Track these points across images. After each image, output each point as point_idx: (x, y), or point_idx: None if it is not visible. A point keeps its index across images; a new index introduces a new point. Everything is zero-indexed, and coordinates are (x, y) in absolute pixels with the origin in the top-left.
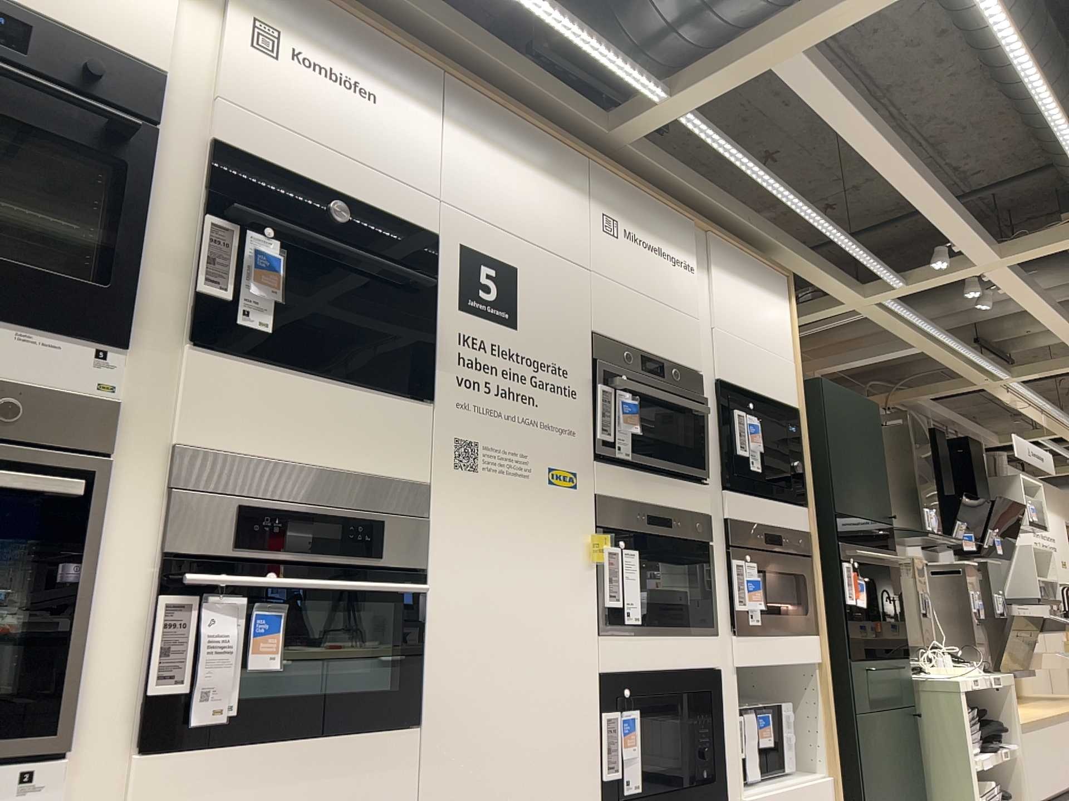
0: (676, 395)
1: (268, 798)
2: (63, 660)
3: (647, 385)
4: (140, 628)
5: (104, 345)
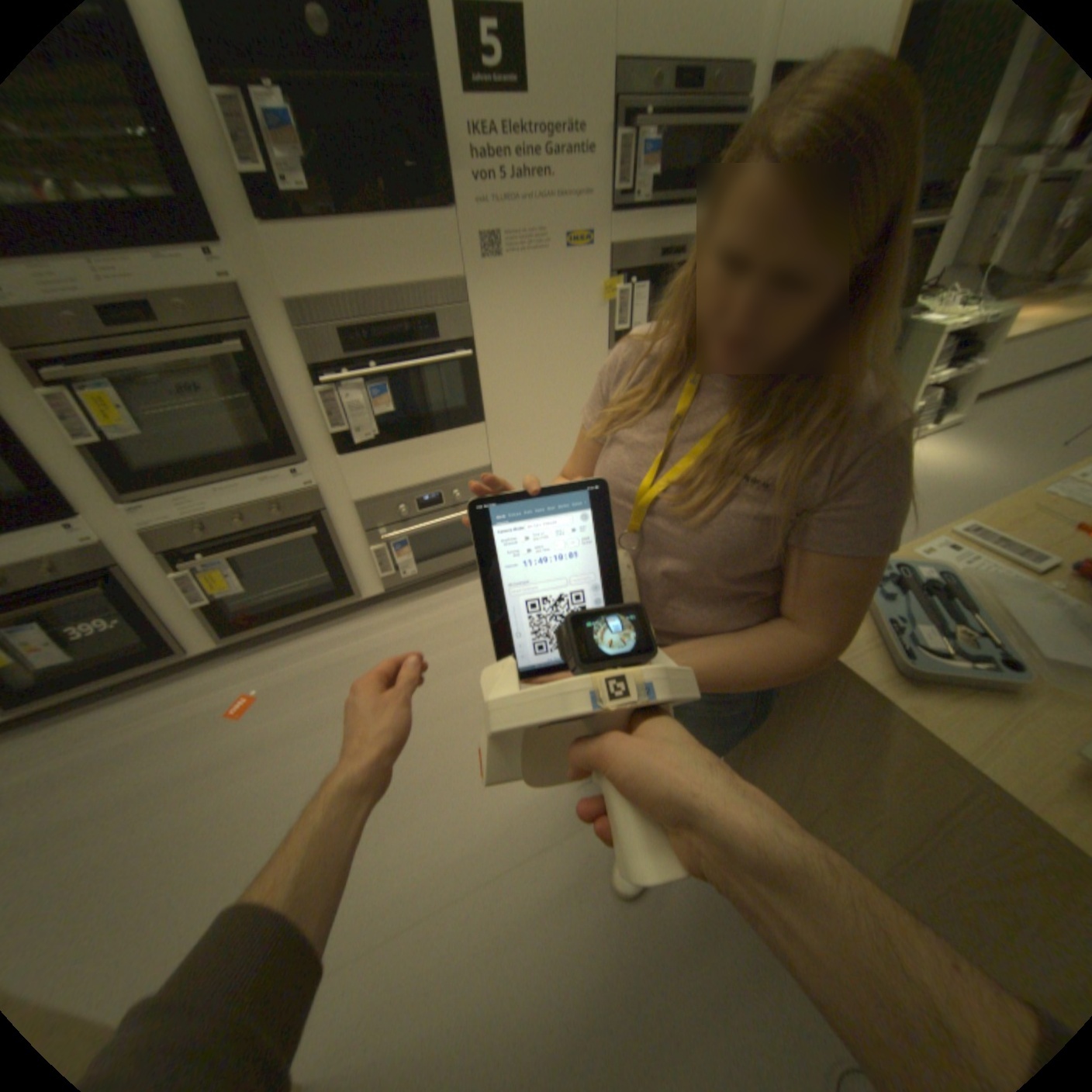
0: (711, 110)
1: (406, 463)
2: (282, 426)
3: (676, 110)
4: (313, 403)
5: (202, 245)
